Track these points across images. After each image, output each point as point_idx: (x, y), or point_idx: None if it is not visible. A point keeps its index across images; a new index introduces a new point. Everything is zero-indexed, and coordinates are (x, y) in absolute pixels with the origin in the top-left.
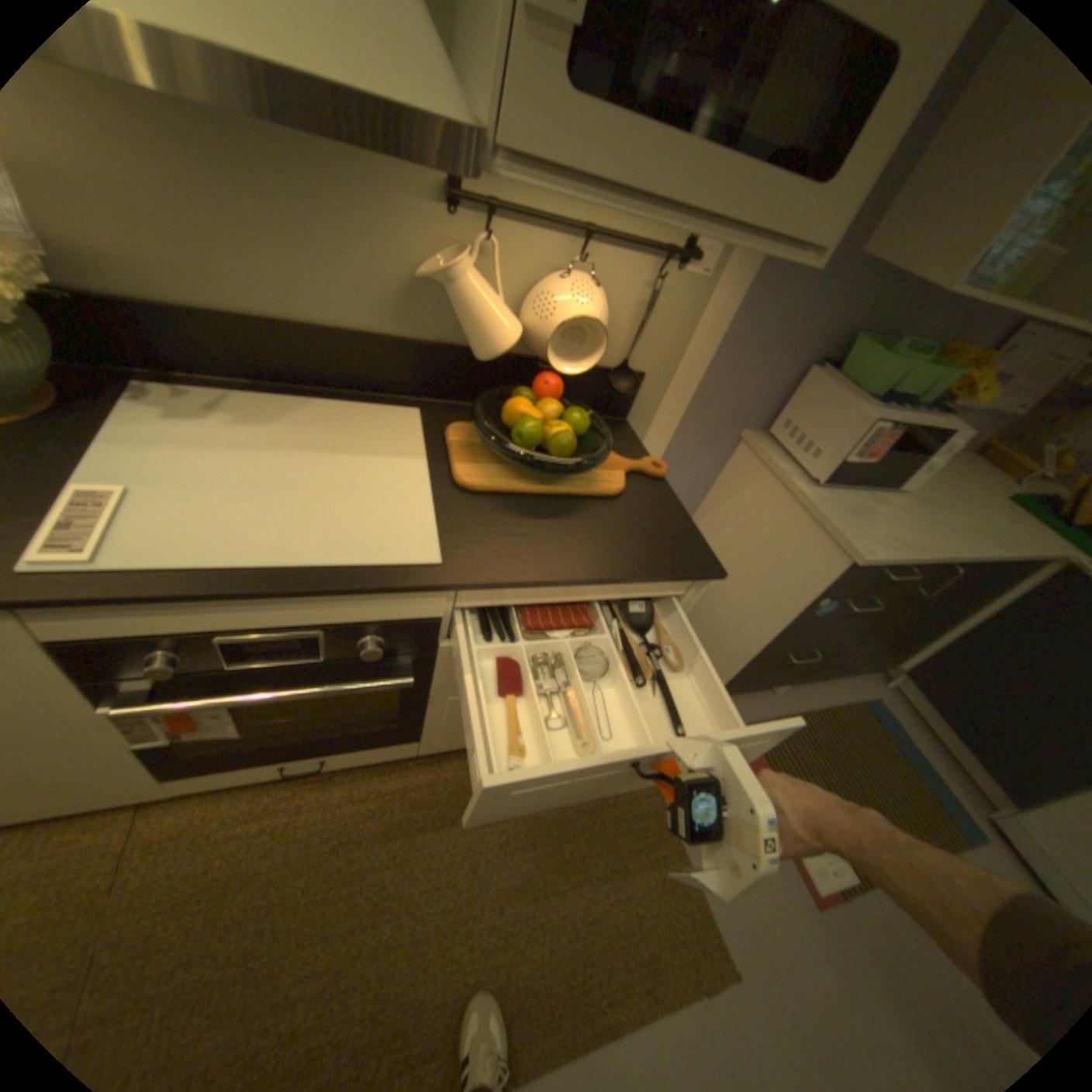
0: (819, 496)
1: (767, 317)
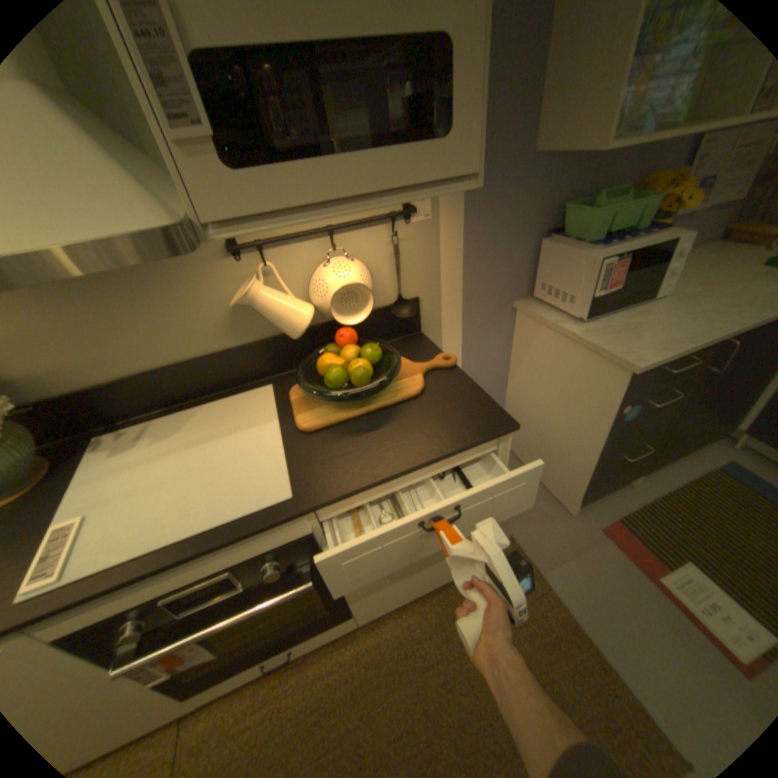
0: (586, 330)
1: (488, 224)
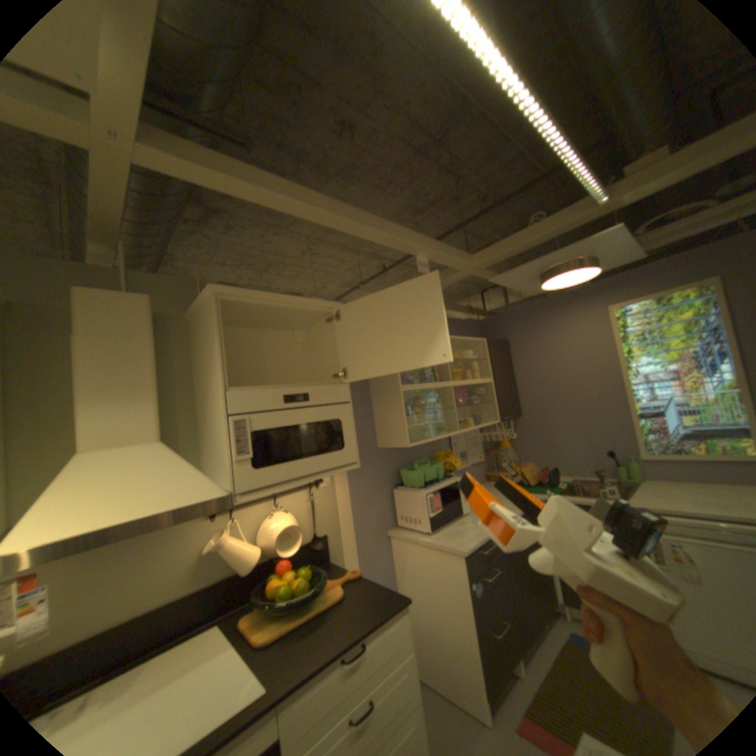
0: (433, 540)
1: (361, 485)
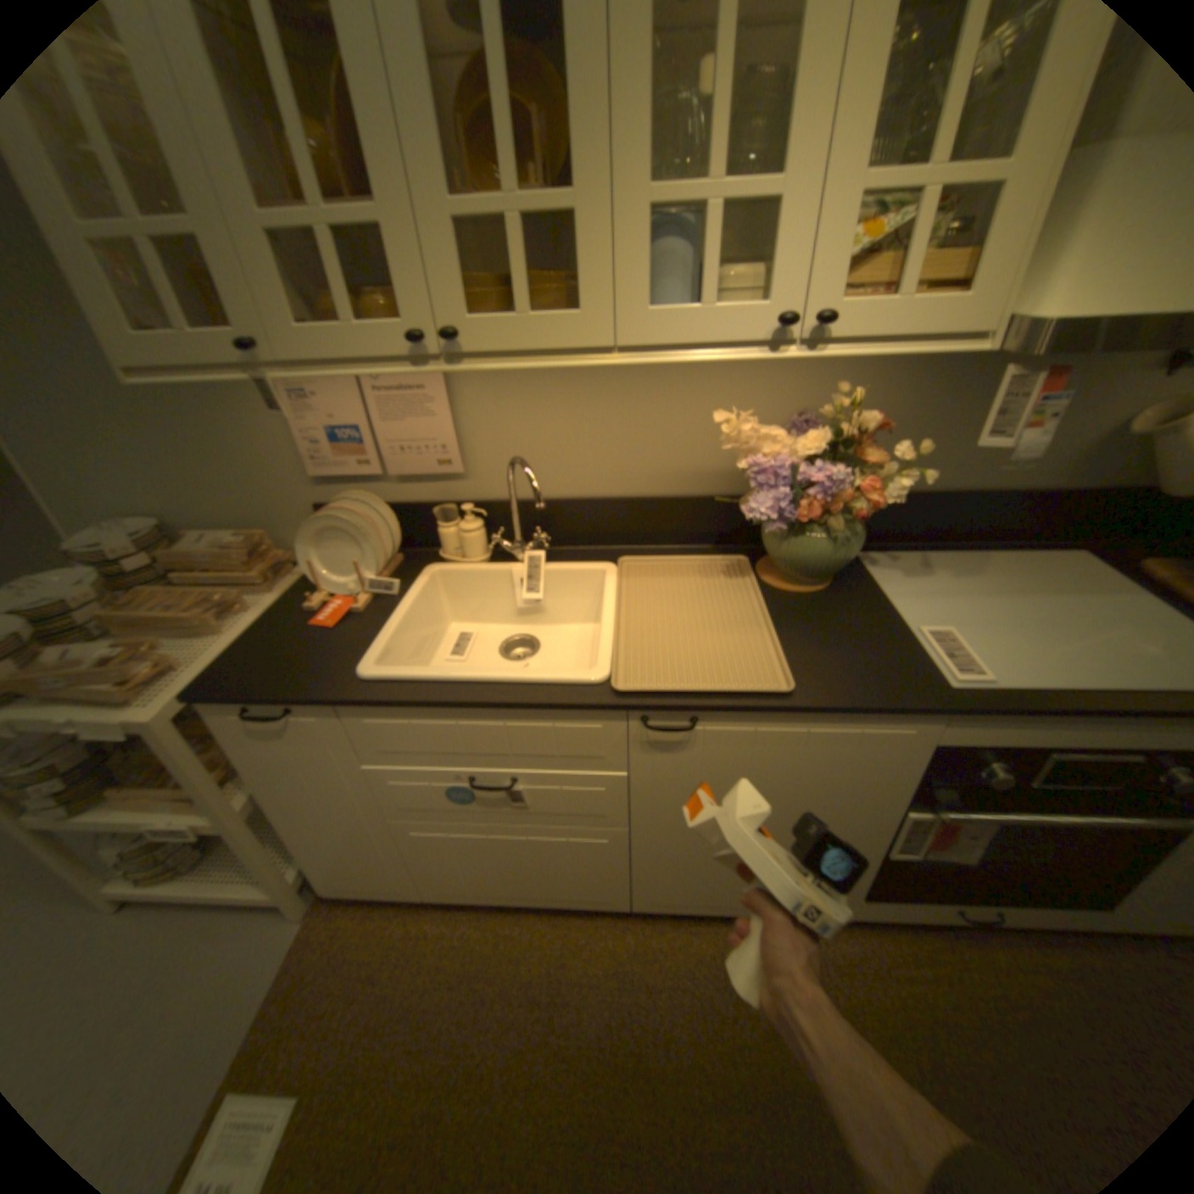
0: None
1: None
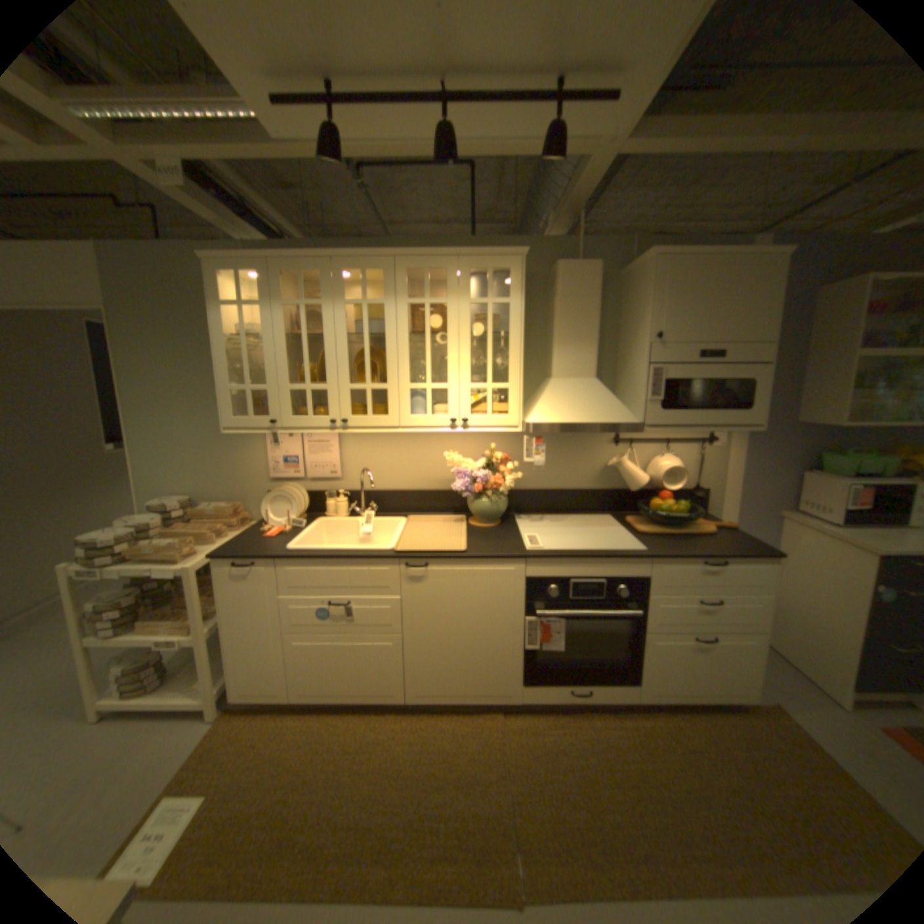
0: (843, 532)
1: (763, 456)
